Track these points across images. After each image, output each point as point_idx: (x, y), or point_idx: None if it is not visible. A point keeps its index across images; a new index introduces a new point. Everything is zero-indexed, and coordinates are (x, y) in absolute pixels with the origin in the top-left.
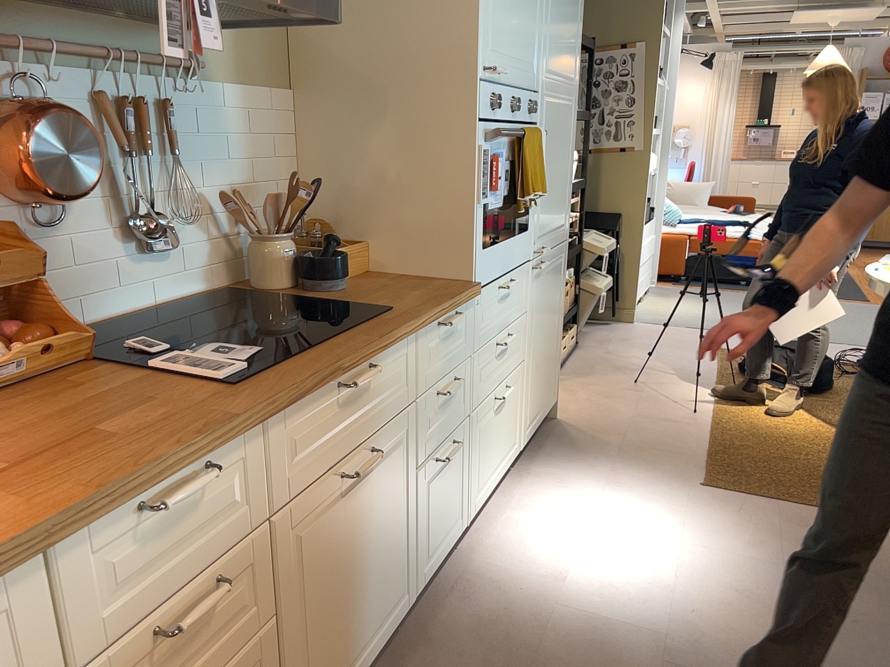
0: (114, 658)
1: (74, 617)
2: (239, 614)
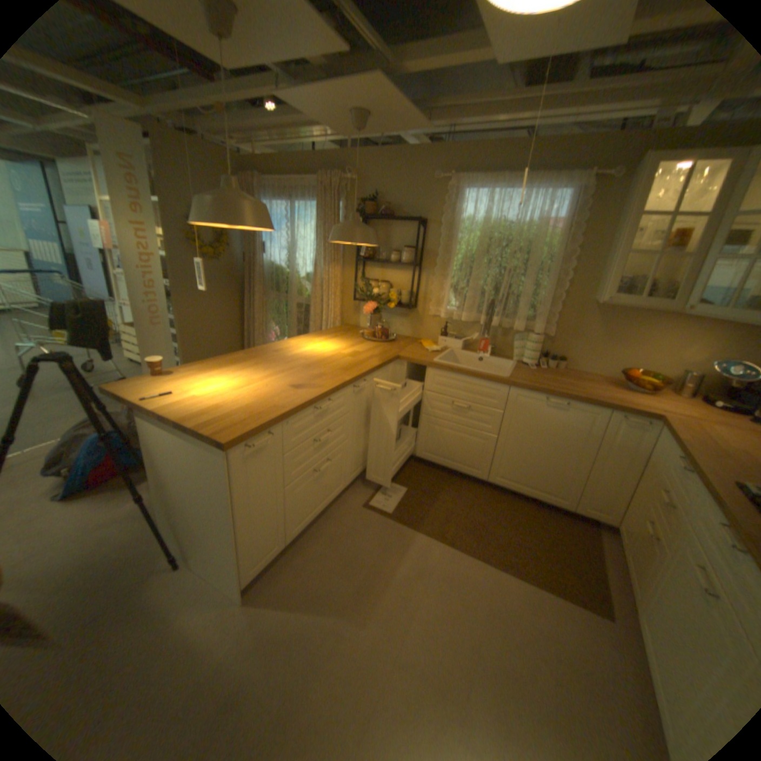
0: (667, 485)
1: (672, 464)
2: (671, 533)
